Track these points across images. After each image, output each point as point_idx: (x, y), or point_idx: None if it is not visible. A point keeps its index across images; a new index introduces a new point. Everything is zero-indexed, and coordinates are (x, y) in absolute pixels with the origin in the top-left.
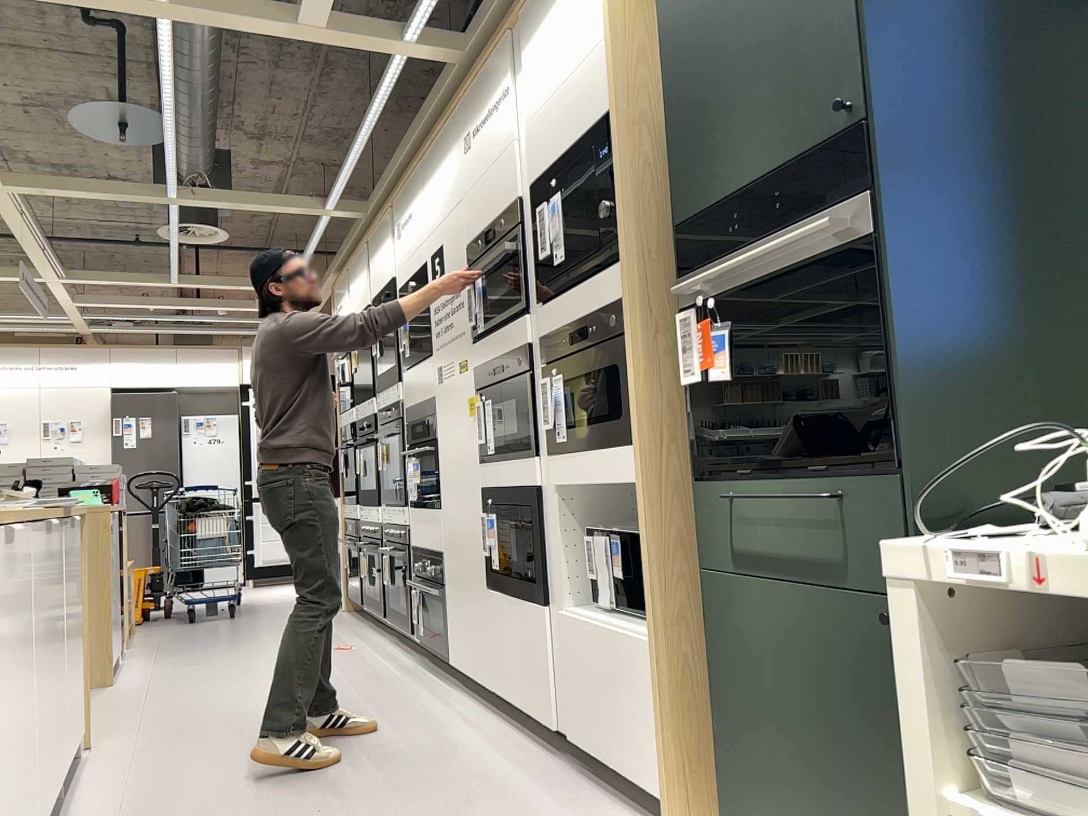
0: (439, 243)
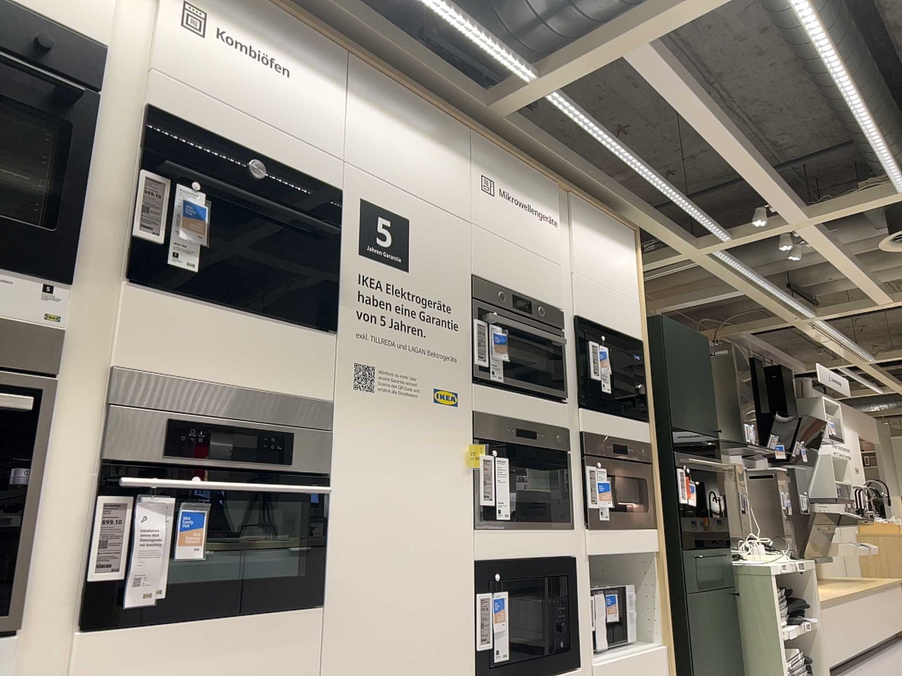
0: (399, 210)
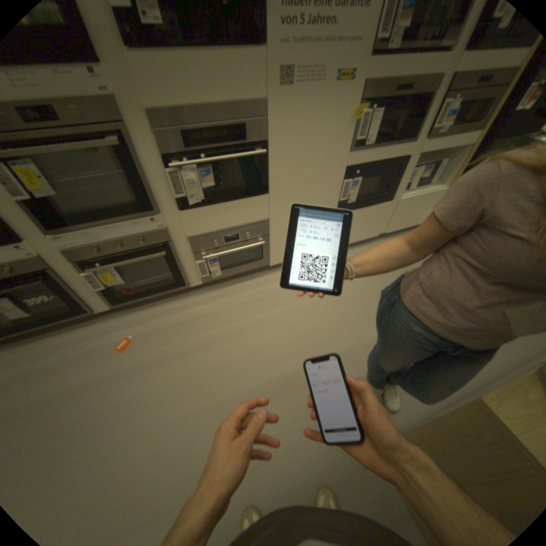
0: None
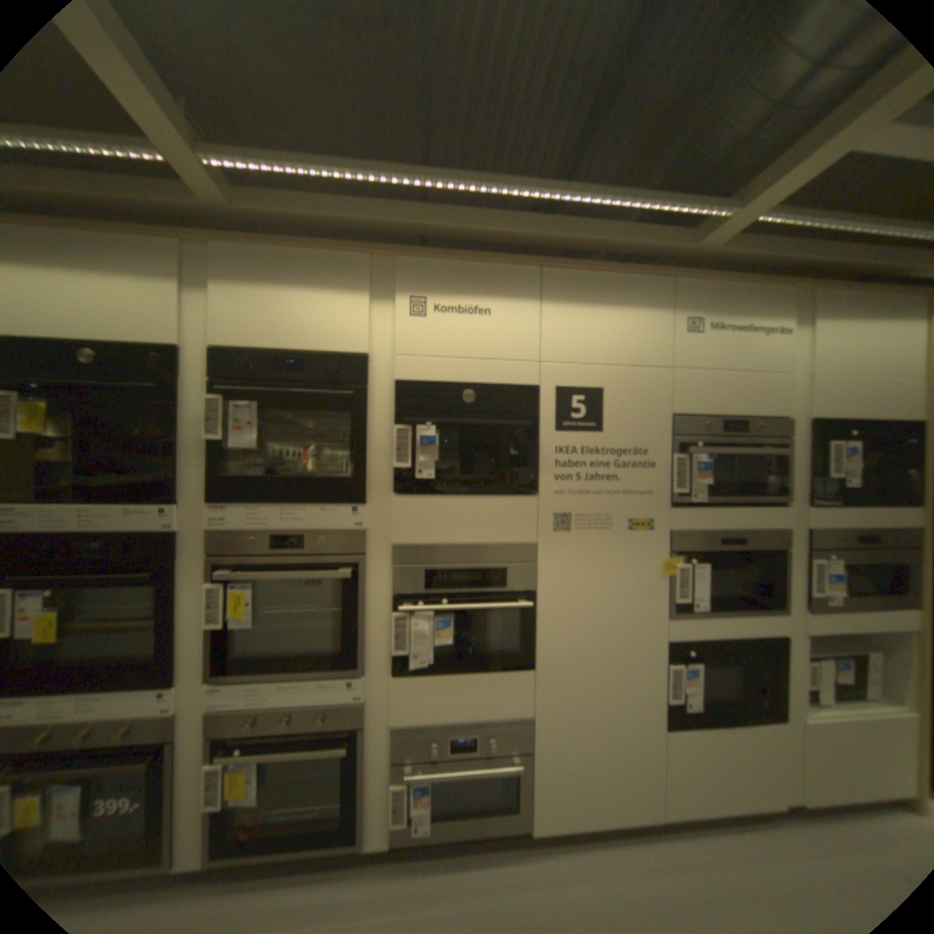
0: (592, 384)
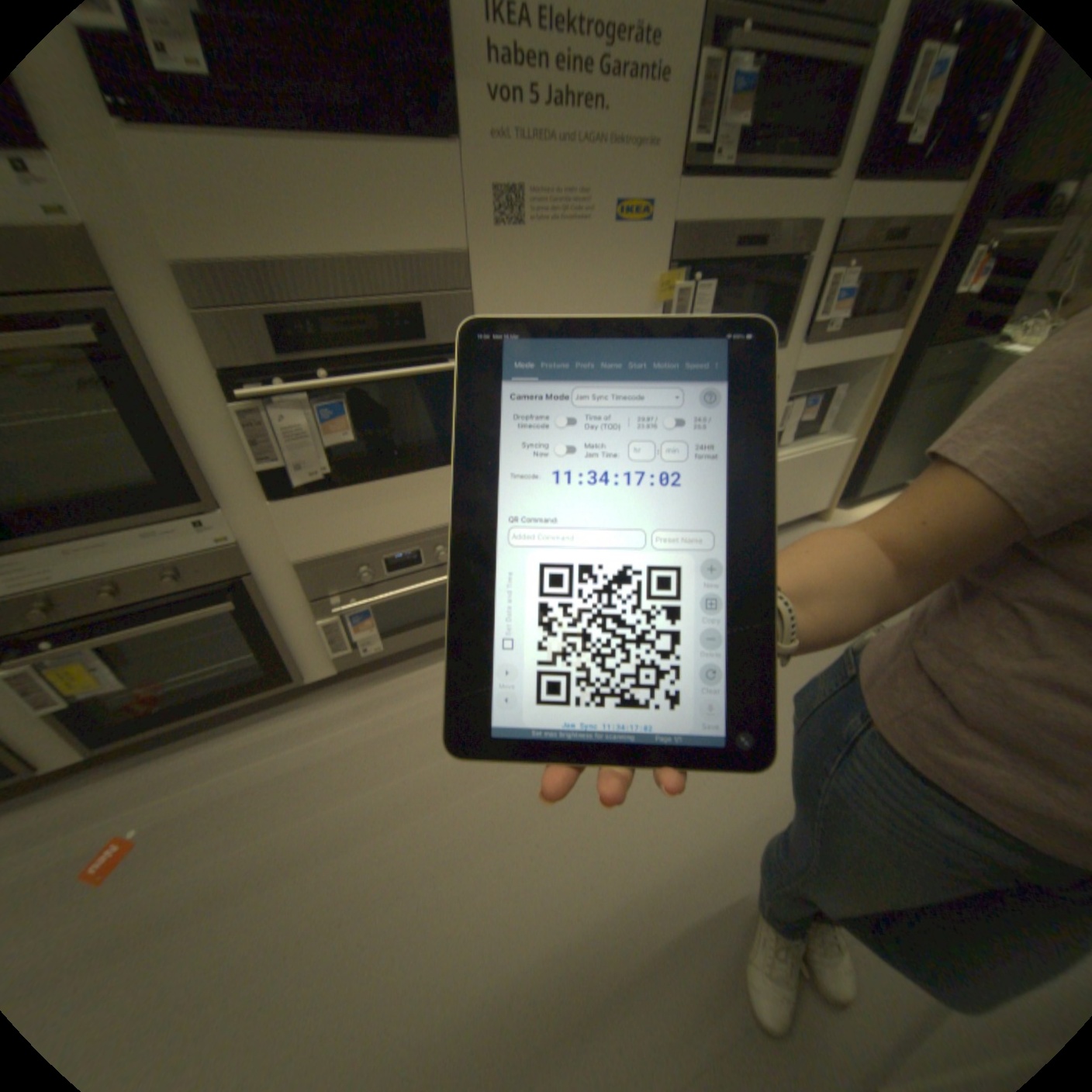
0: None
